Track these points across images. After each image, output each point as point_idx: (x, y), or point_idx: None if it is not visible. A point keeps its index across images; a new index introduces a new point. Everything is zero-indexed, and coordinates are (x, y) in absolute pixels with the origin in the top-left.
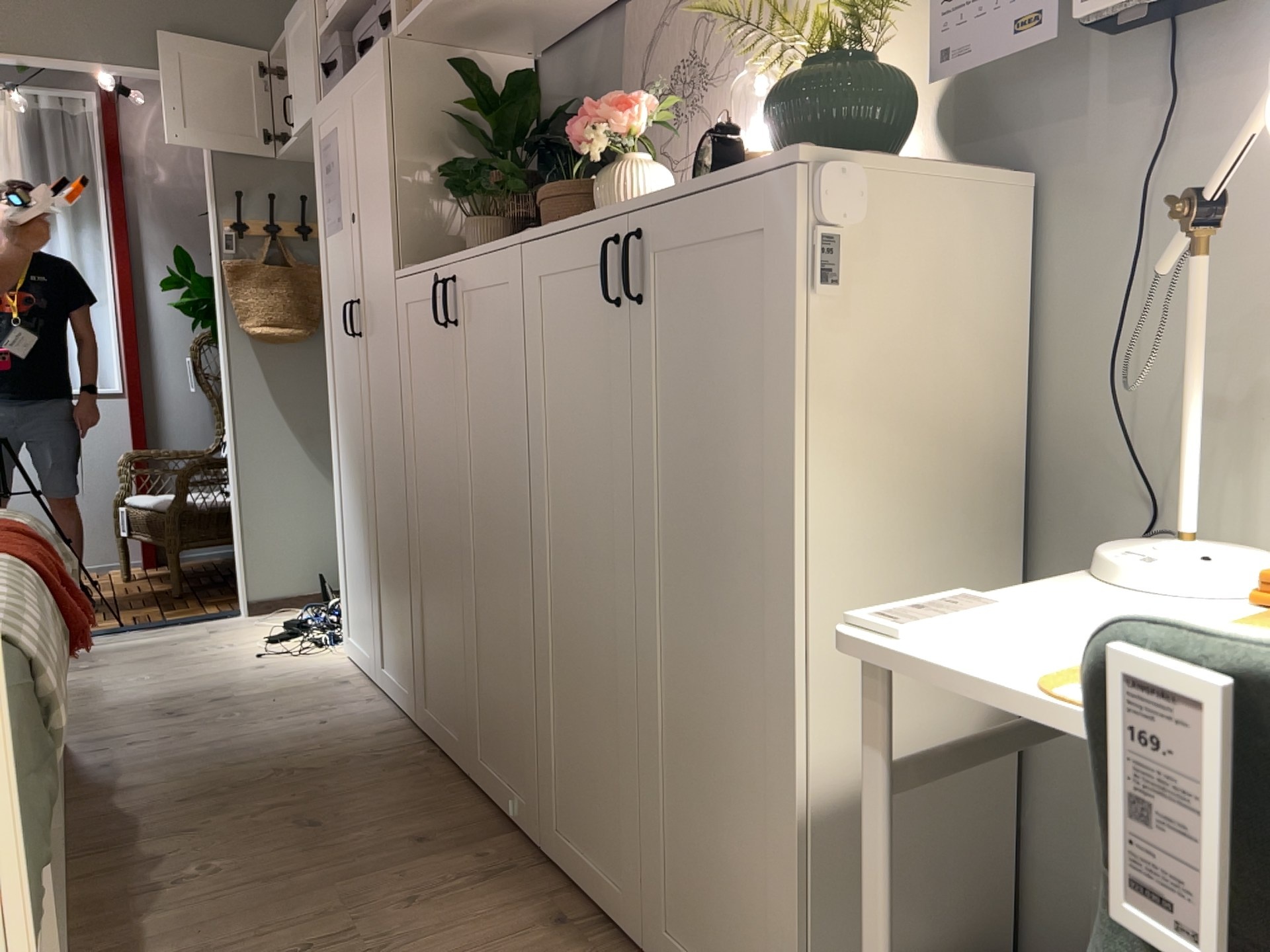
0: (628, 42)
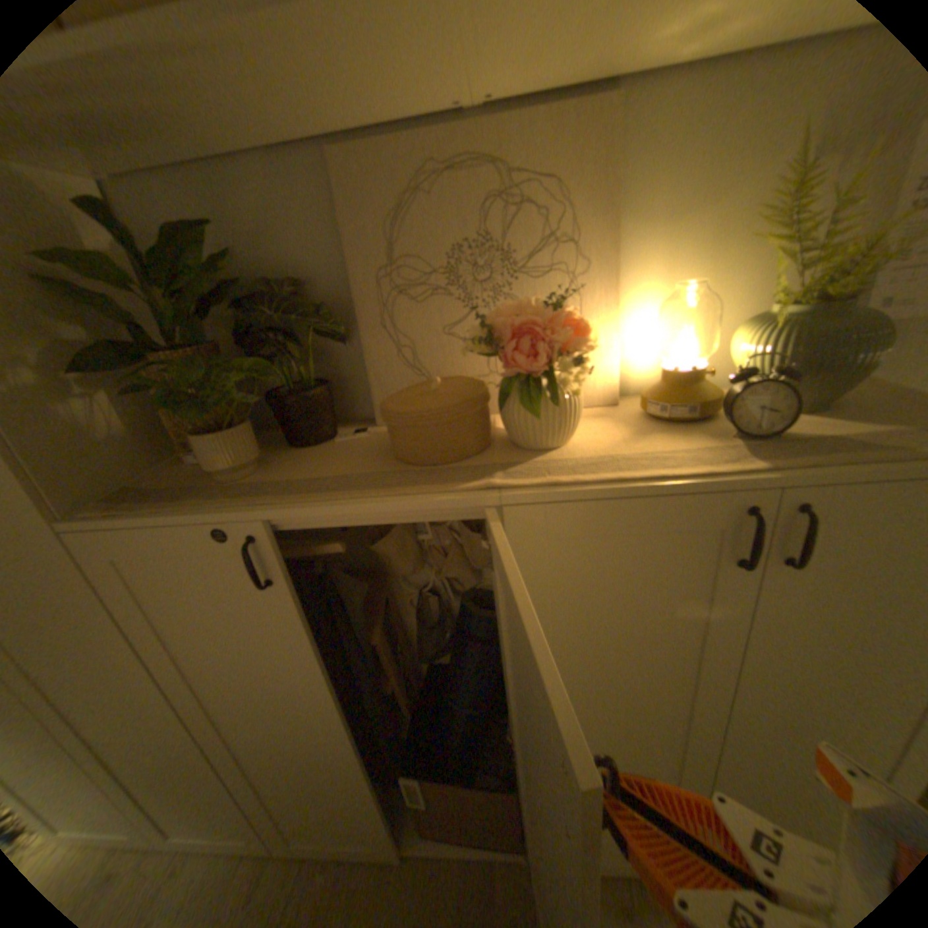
0: (341, 198)
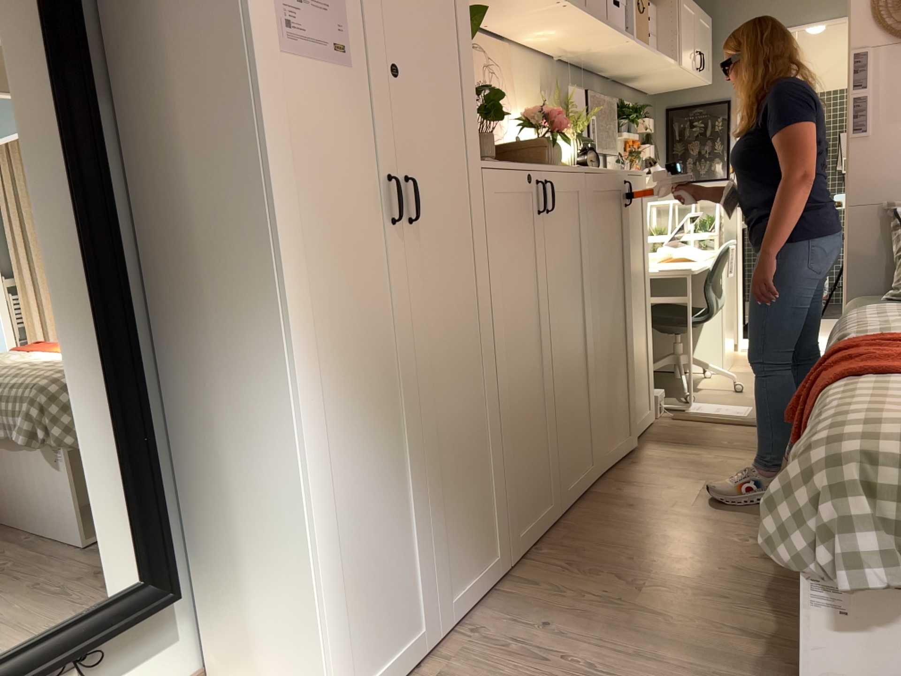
0: None
